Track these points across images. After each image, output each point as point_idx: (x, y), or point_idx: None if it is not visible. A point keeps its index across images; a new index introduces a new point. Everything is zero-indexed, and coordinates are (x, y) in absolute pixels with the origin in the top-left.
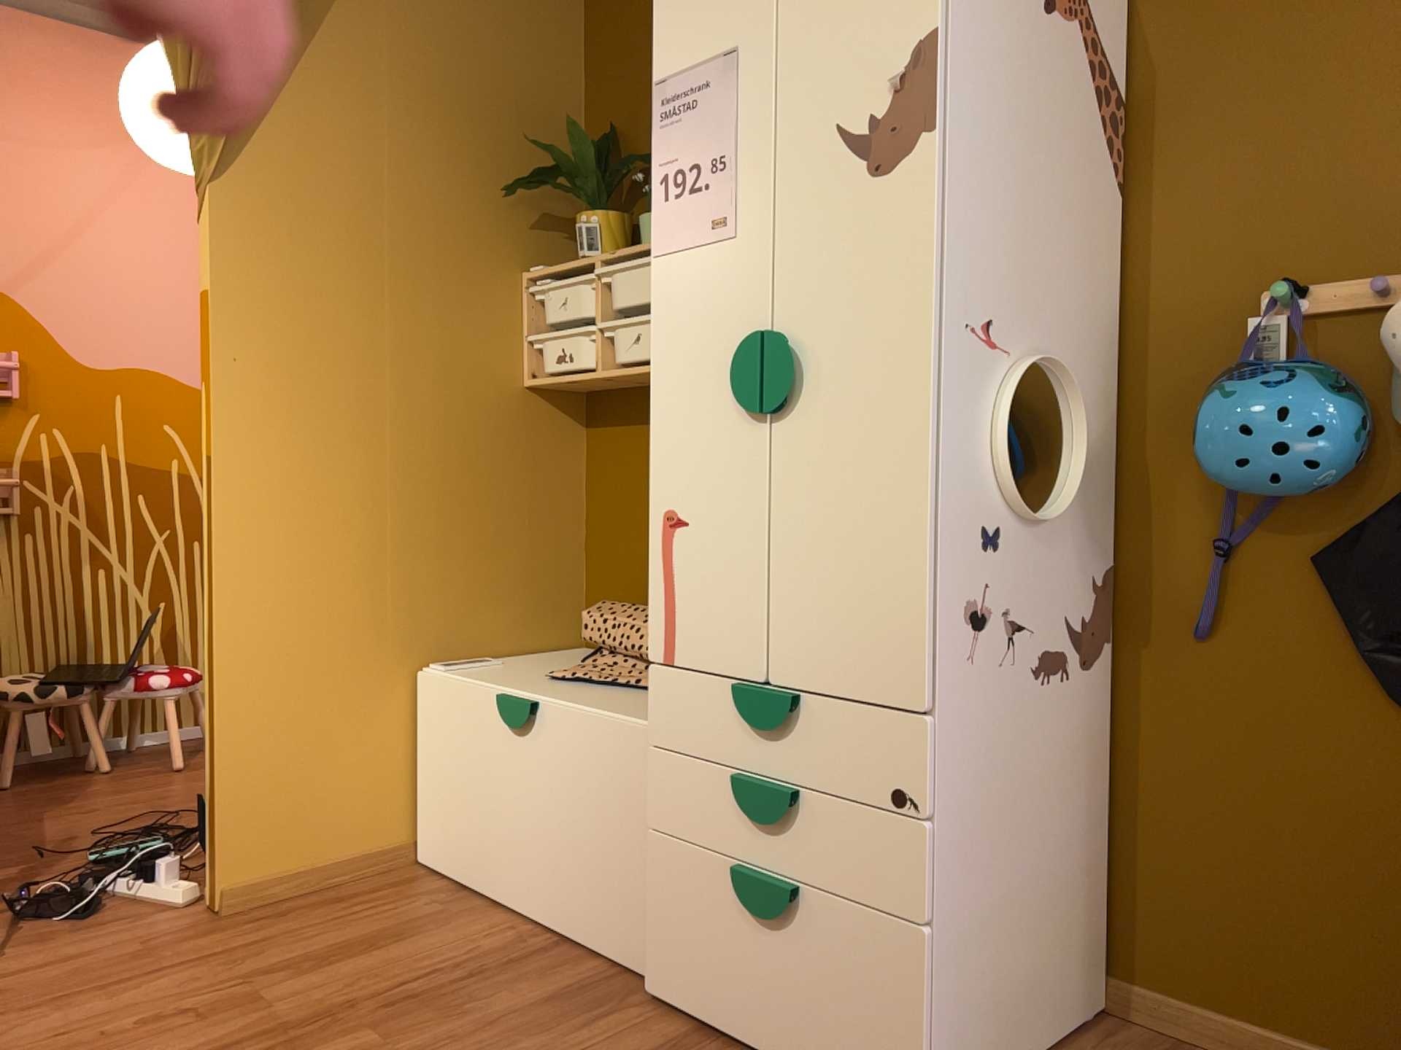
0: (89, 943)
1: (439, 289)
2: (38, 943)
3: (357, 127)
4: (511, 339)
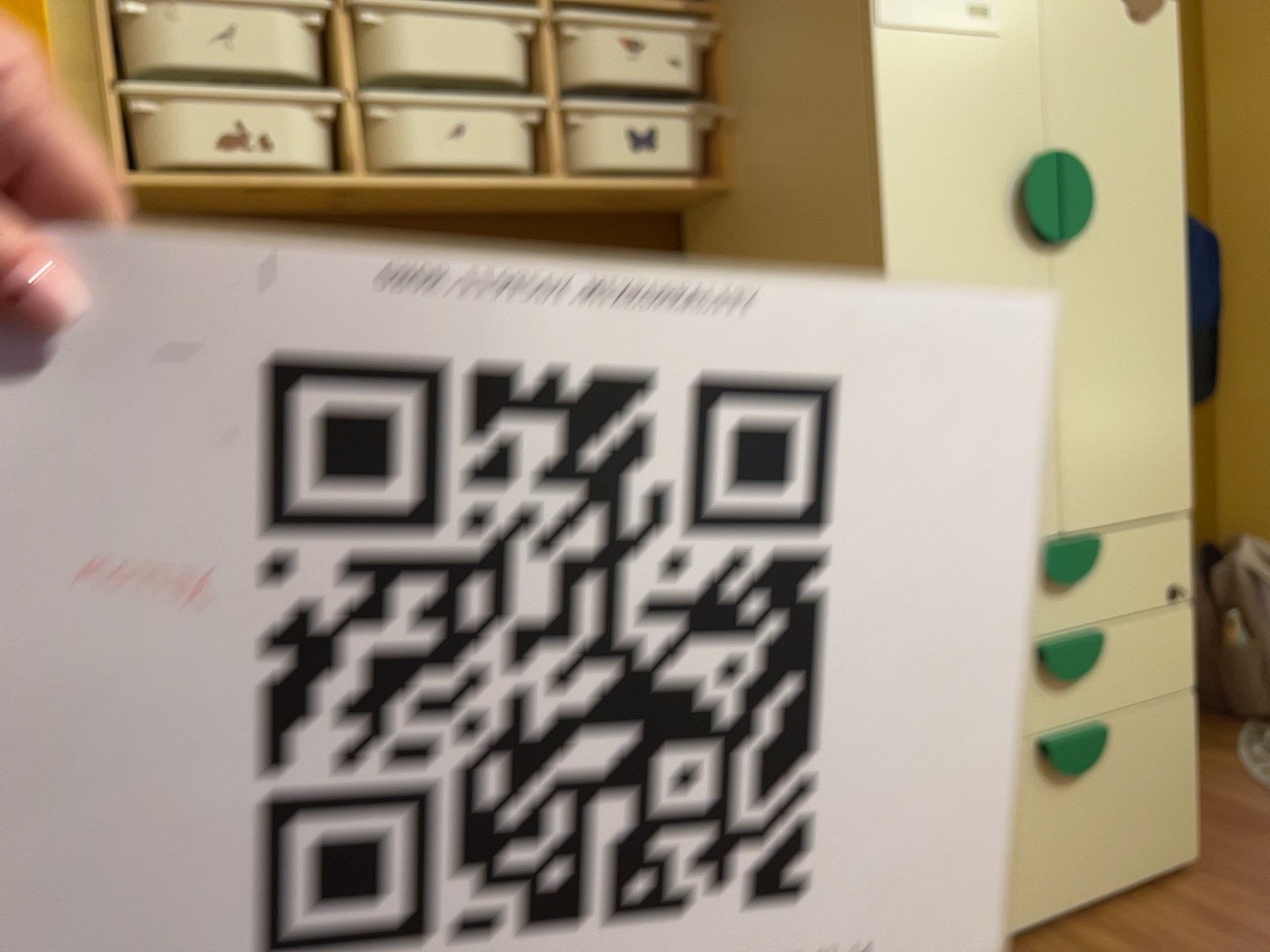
0: None
1: None
2: None
3: None
4: (97, 82)
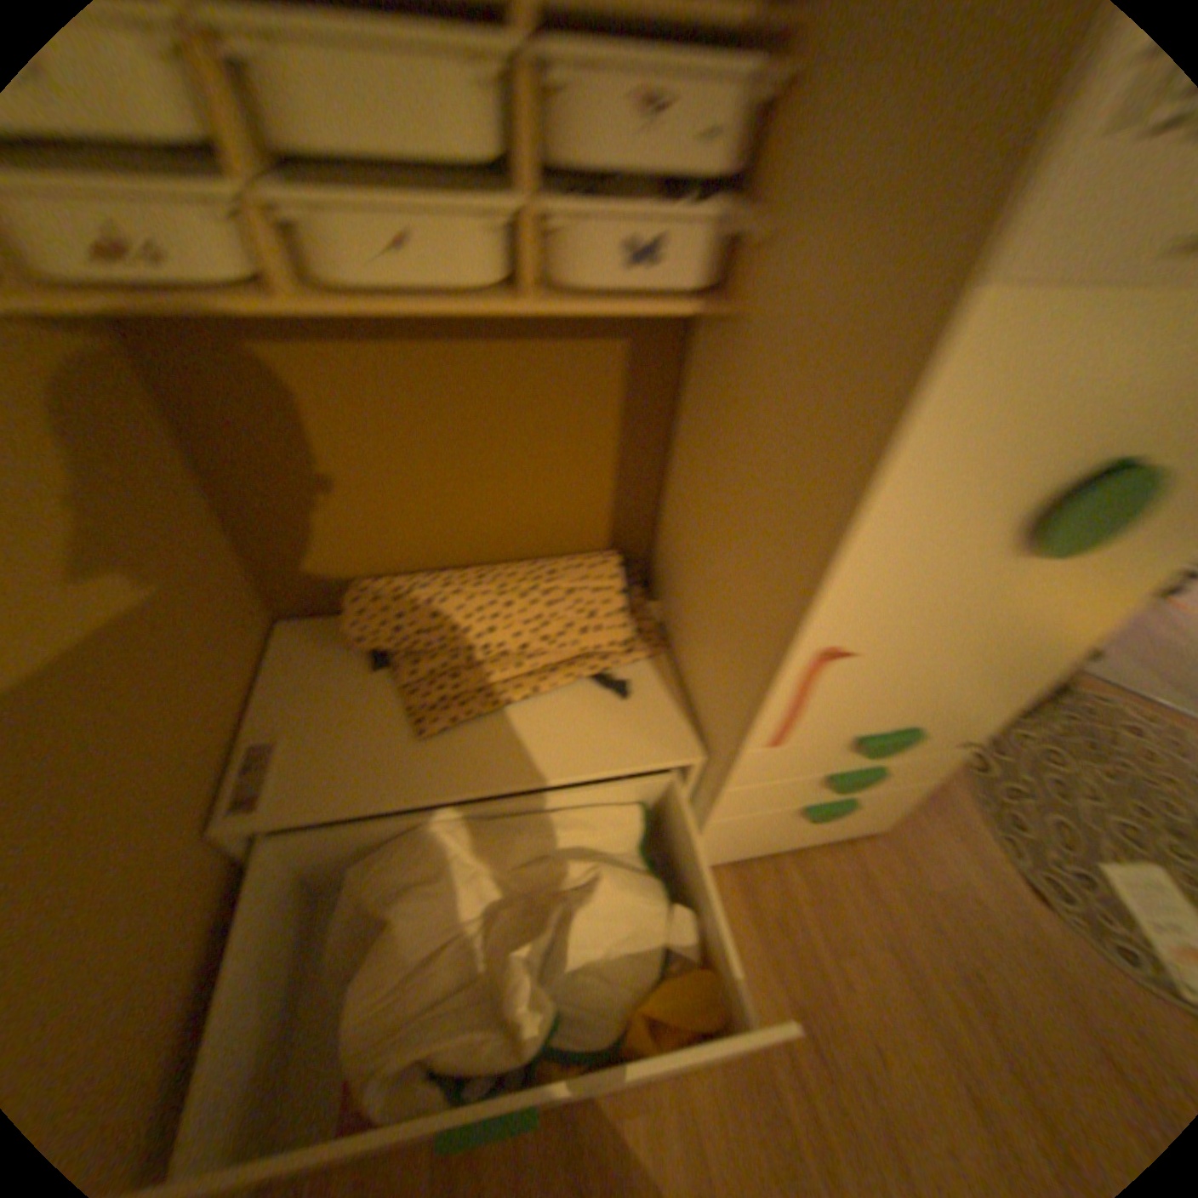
0: None
1: None
2: None
3: None
4: None
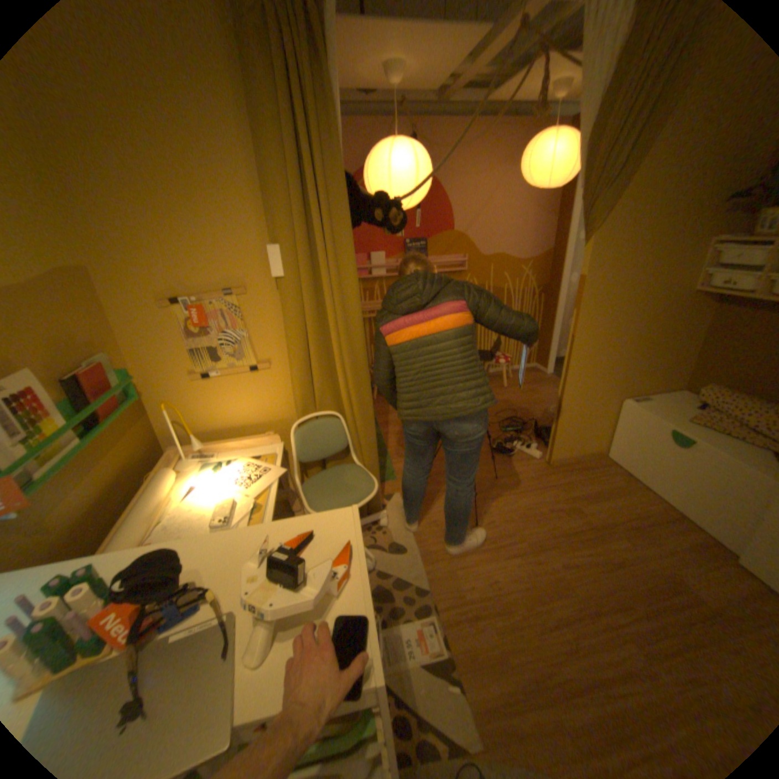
0: (519, 469)
1: (671, 254)
2: (505, 466)
3: (656, 187)
4: (696, 270)
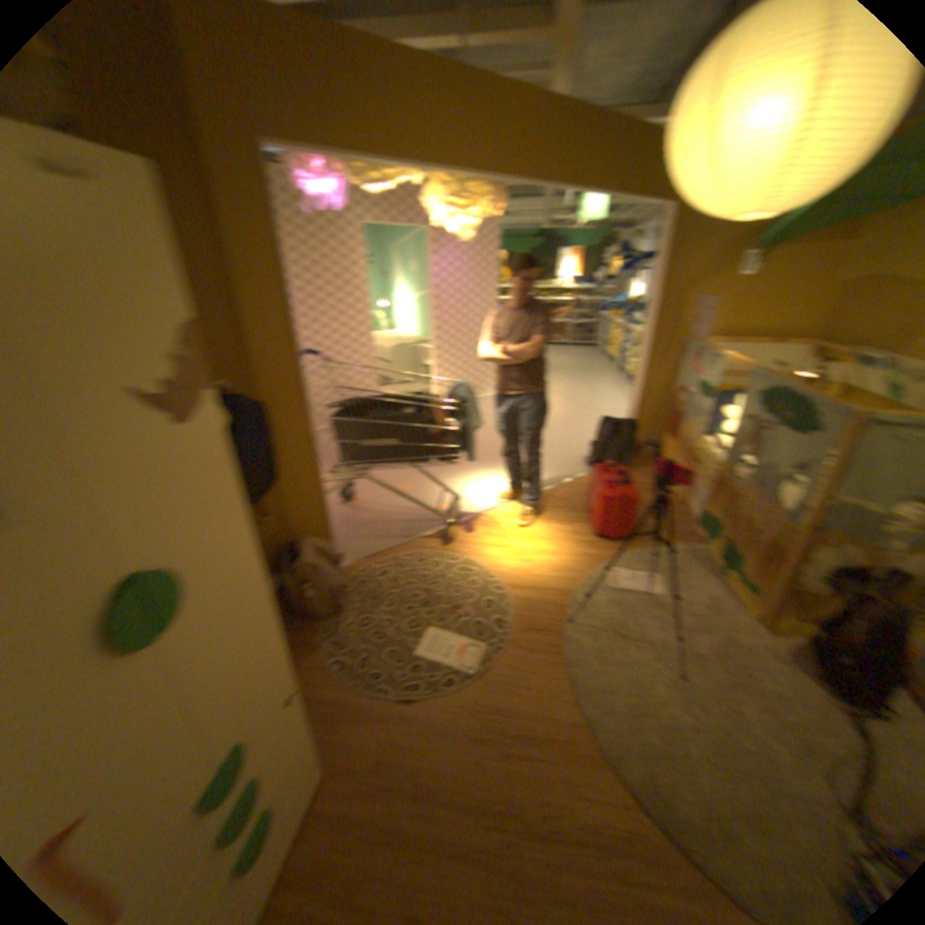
0: None
1: None
2: None
3: None
4: None
